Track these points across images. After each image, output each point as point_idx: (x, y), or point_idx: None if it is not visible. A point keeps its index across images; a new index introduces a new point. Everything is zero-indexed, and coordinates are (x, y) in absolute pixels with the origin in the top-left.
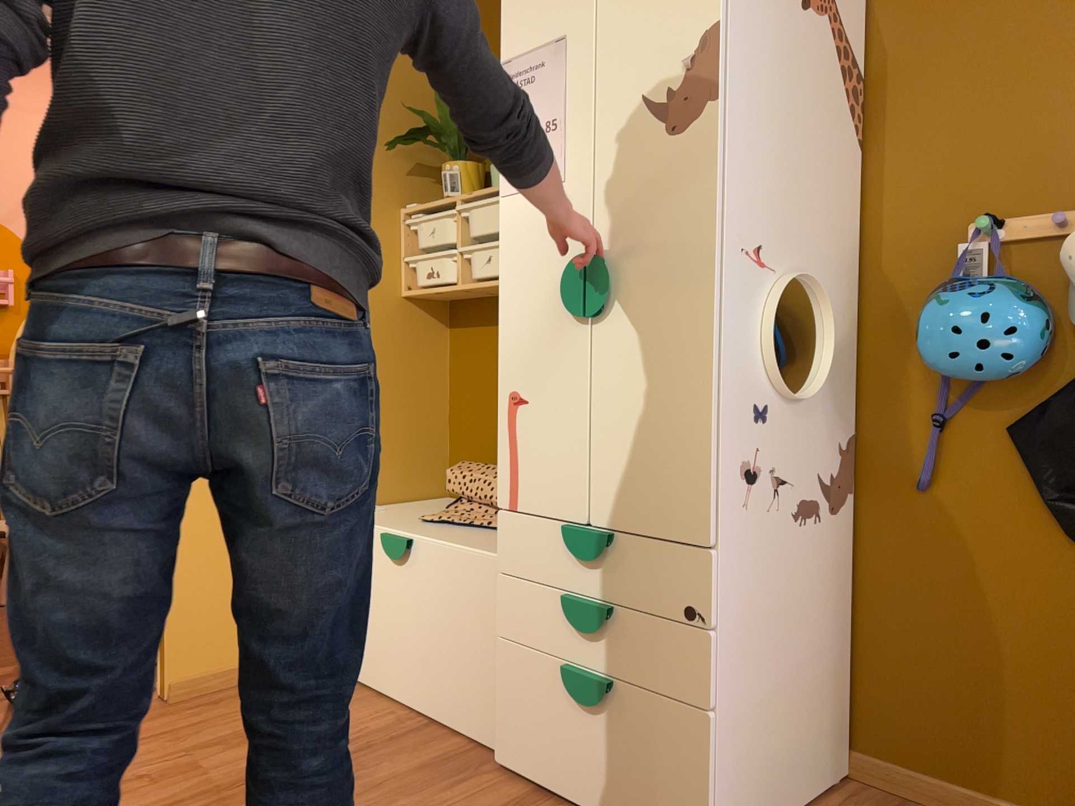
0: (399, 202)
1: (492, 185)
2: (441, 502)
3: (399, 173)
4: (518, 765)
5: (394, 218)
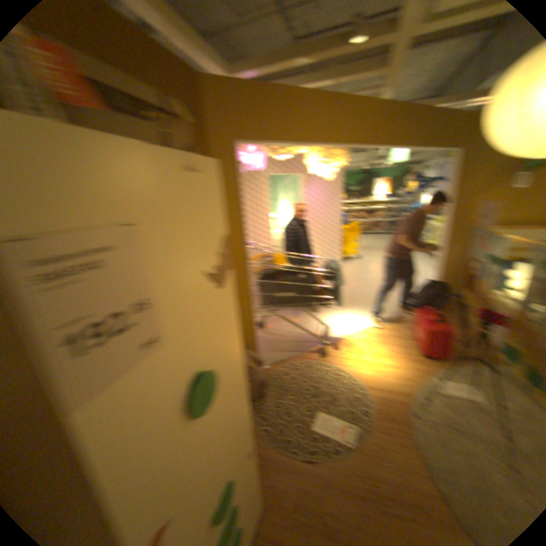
0: None
1: None
2: None
3: None
4: None
5: None
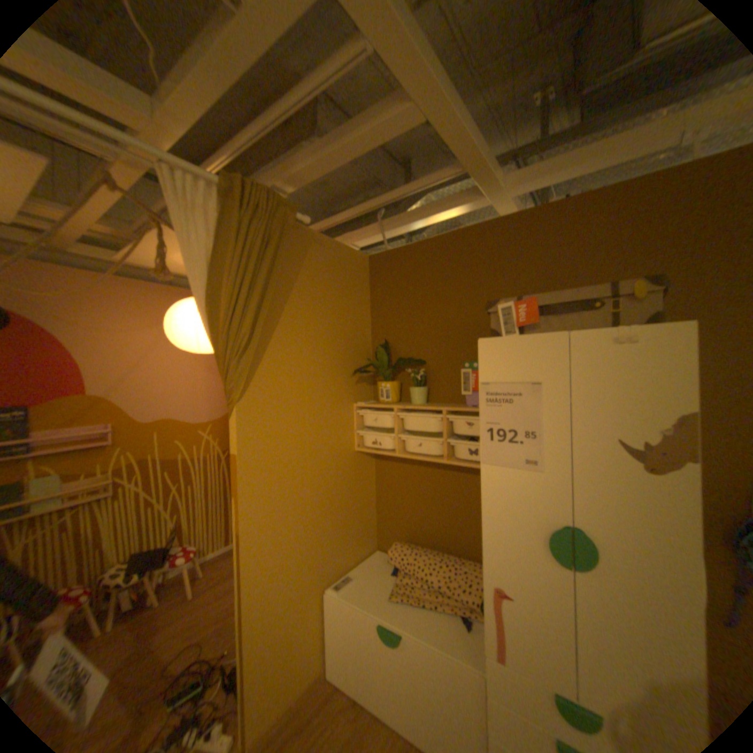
0: (352, 400)
1: (411, 398)
2: (379, 559)
3: (352, 384)
4: None
5: (351, 409)
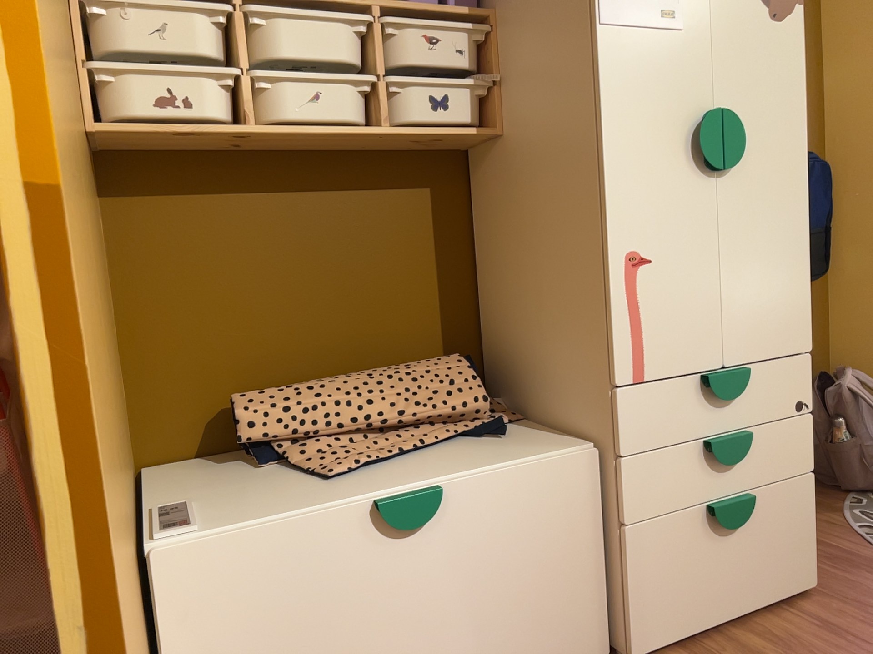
0: None
1: None
2: (177, 470)
3: None
4: (662, 638)
5: None
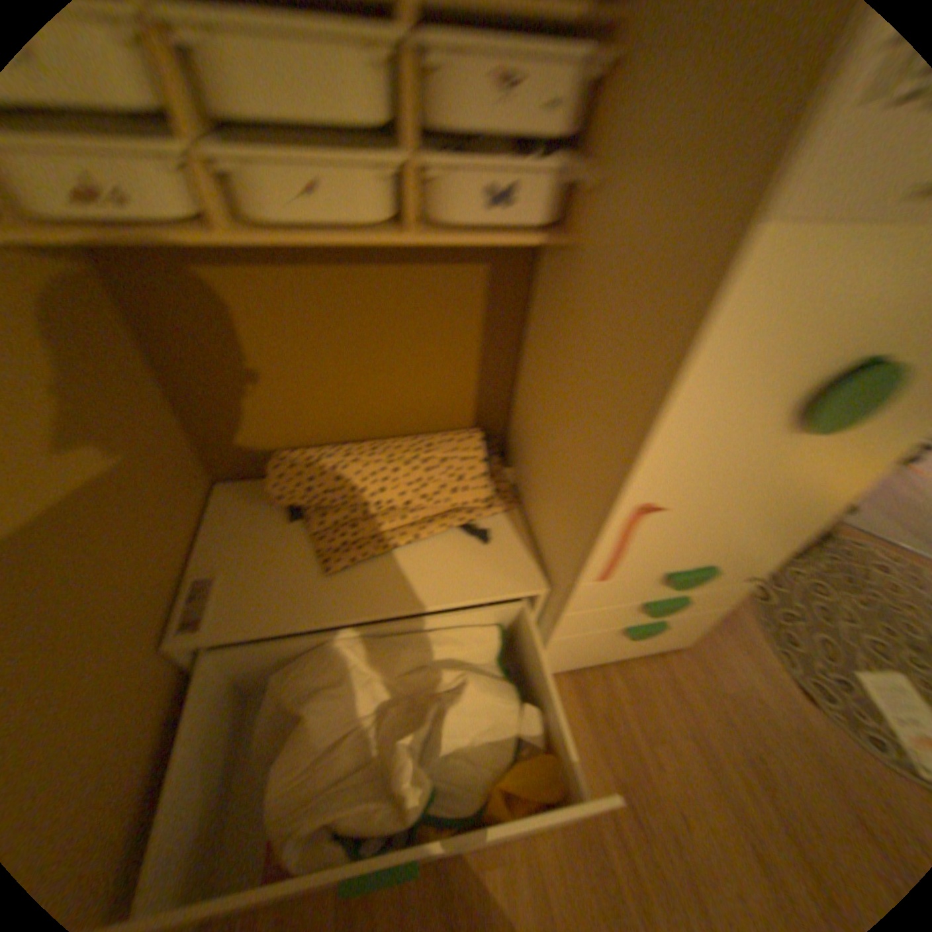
0: None
1: None
2: (235, 499)
3: None
4: (556, 670)
5: None
